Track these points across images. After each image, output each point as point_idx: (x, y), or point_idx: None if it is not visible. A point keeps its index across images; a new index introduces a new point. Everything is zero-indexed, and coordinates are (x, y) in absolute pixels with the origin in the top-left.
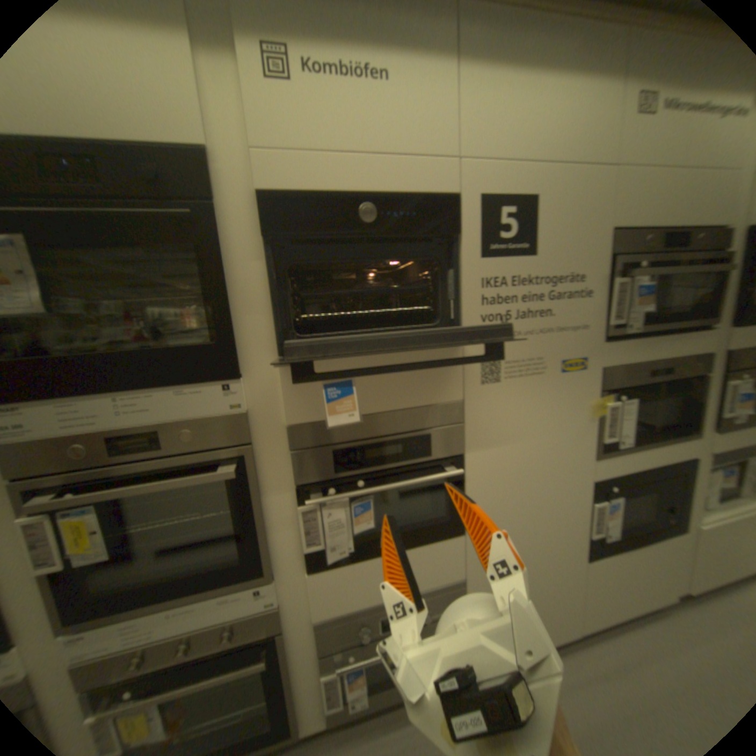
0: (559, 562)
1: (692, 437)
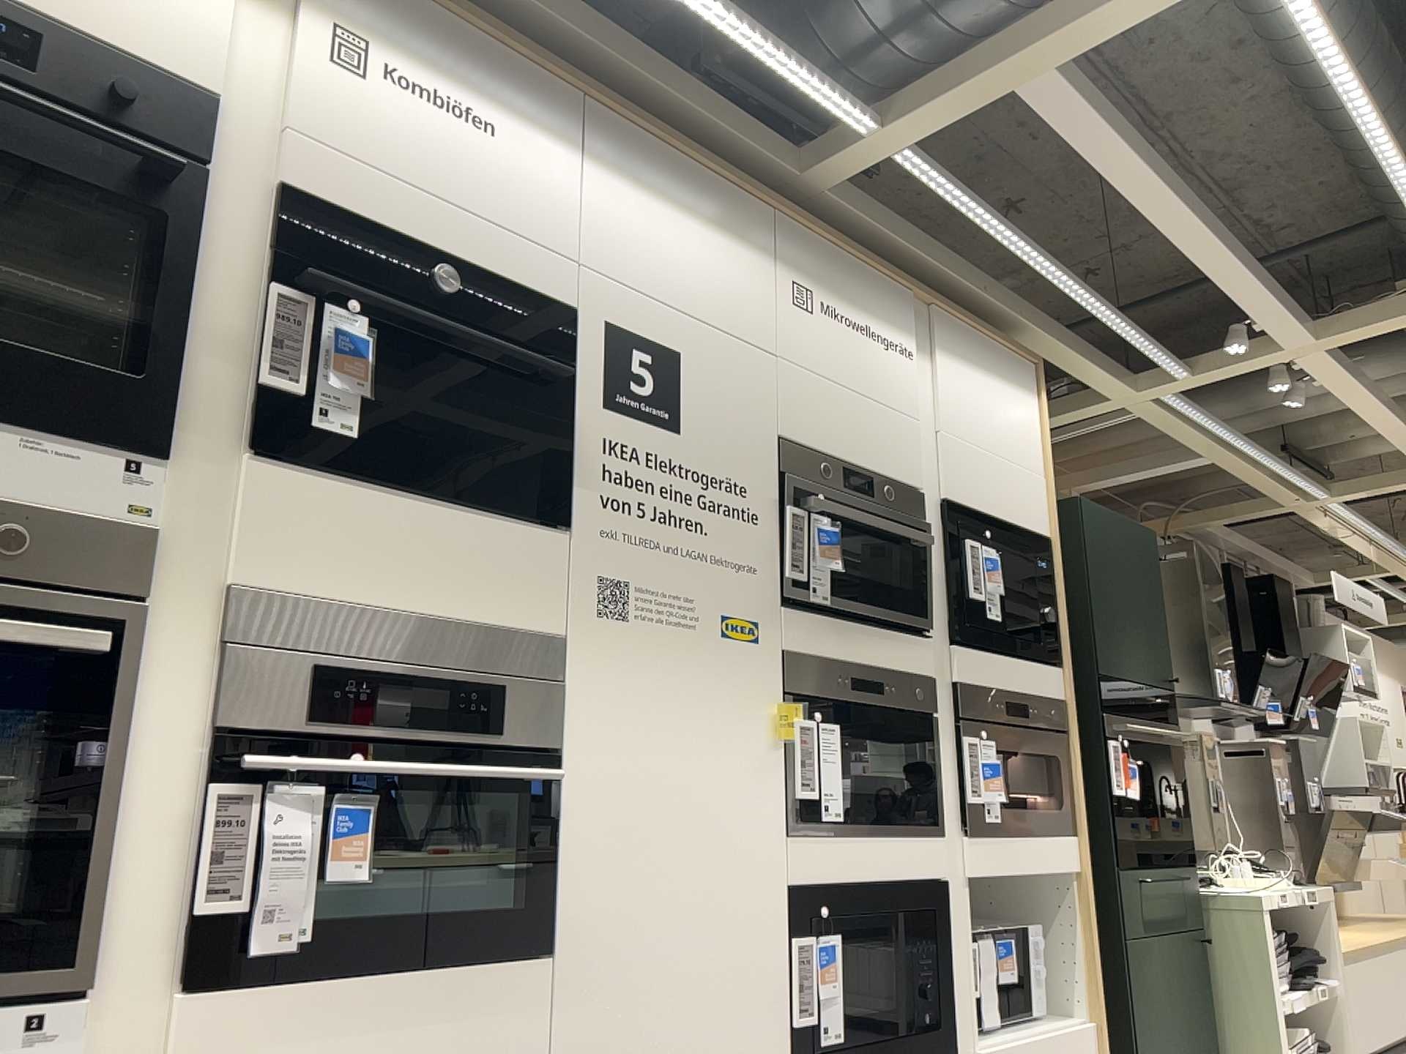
0: None
1: (929, 827)
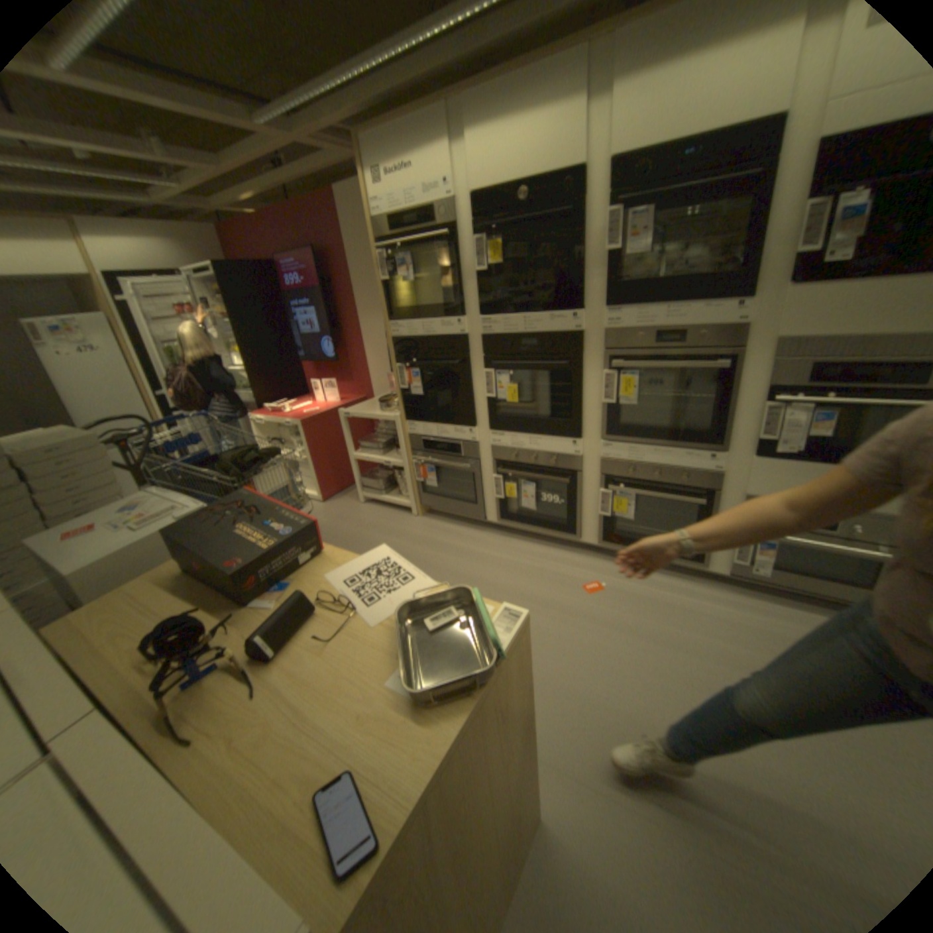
0: None
1: None
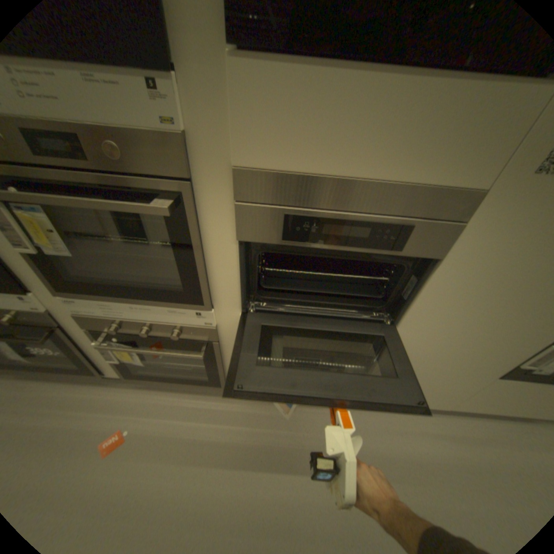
0: (472, 370)
1: None
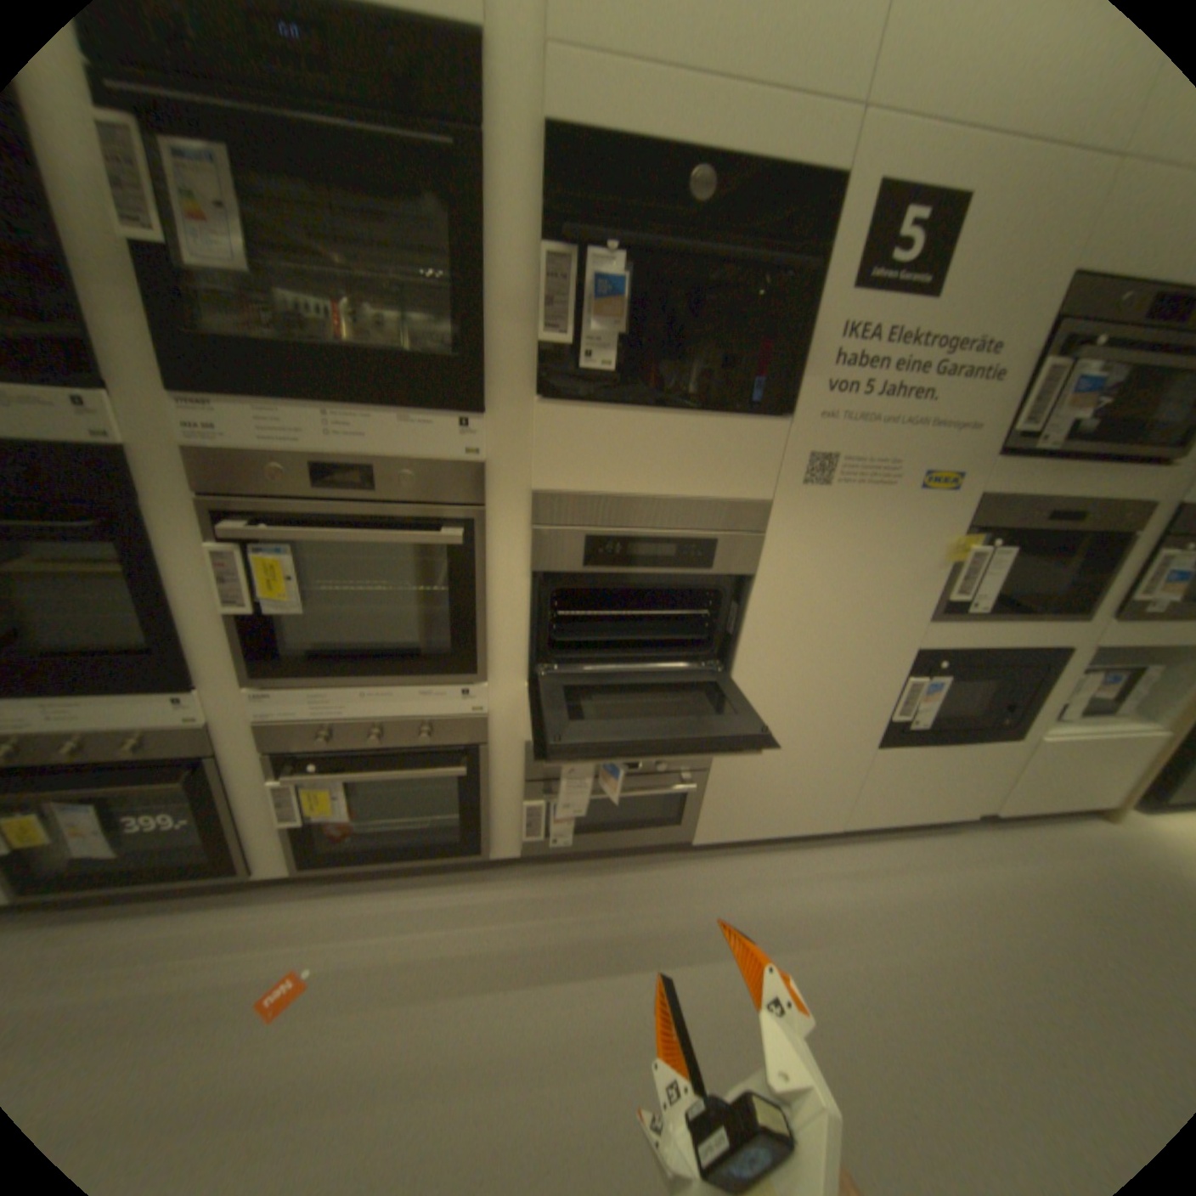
0: (841, 738)
1: (1077, 617)
